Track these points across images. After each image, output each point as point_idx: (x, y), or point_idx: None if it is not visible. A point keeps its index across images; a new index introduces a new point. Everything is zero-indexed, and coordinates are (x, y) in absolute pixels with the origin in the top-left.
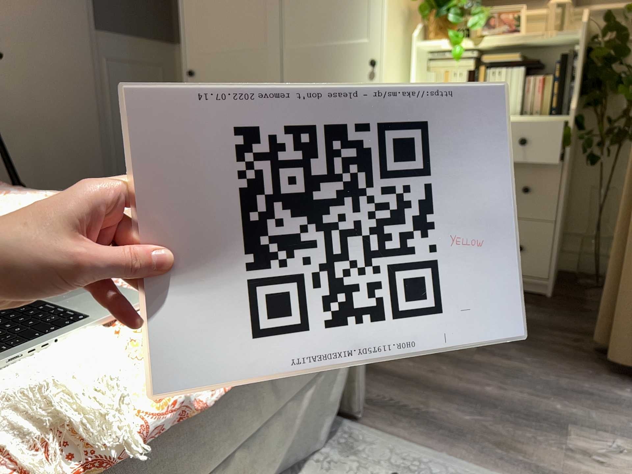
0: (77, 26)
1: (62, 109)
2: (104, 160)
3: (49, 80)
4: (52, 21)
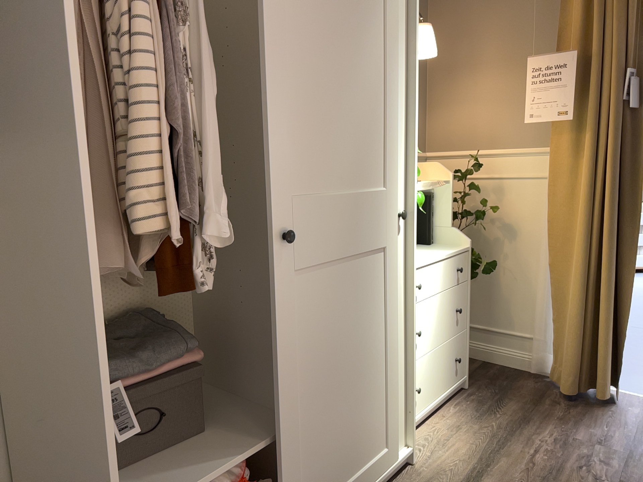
0: None
1: None
2: None
3: None
4: None
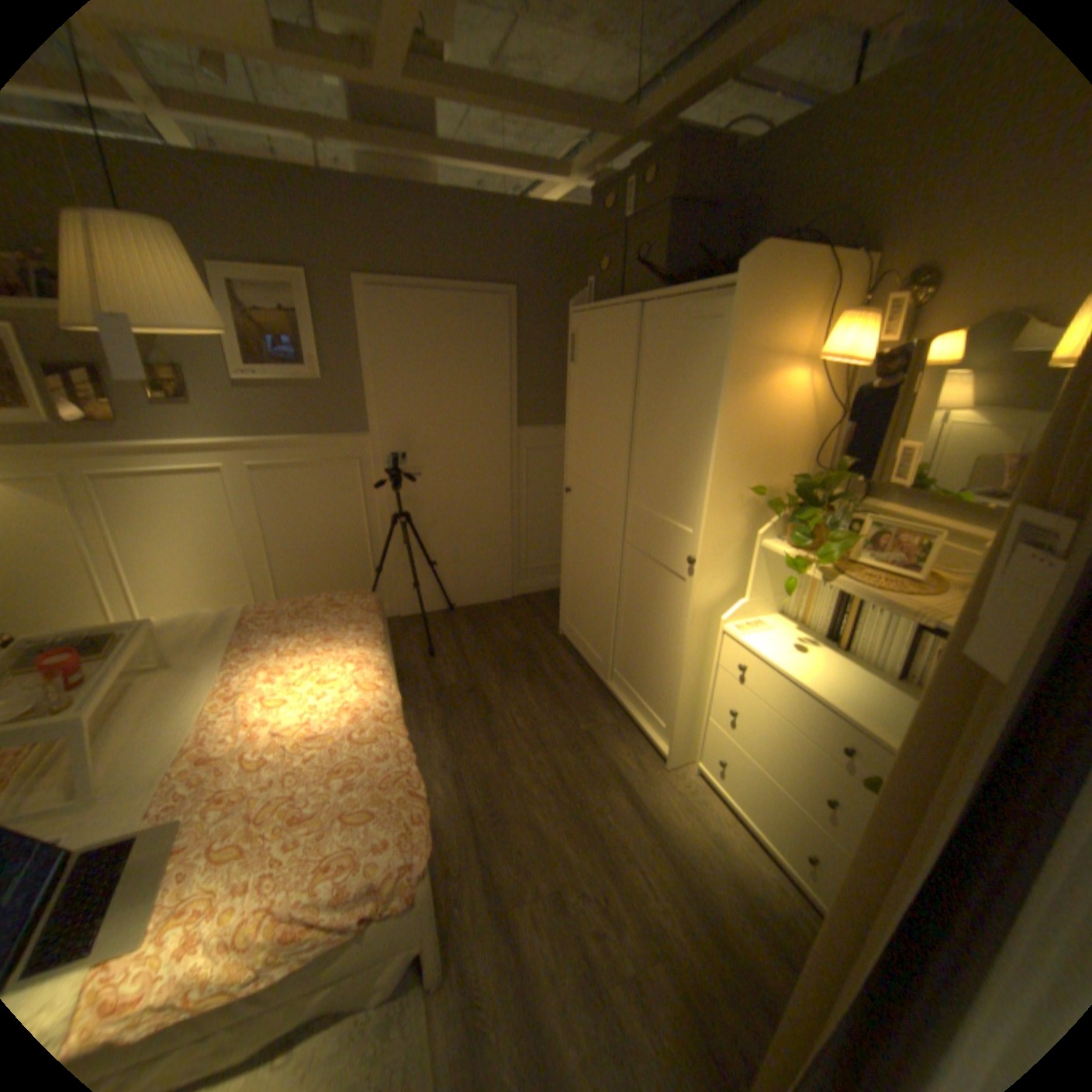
0: (499, 428)
1: (478, 498)
2: (513, 535)
3: (469, 476)
4: (476, 429)
